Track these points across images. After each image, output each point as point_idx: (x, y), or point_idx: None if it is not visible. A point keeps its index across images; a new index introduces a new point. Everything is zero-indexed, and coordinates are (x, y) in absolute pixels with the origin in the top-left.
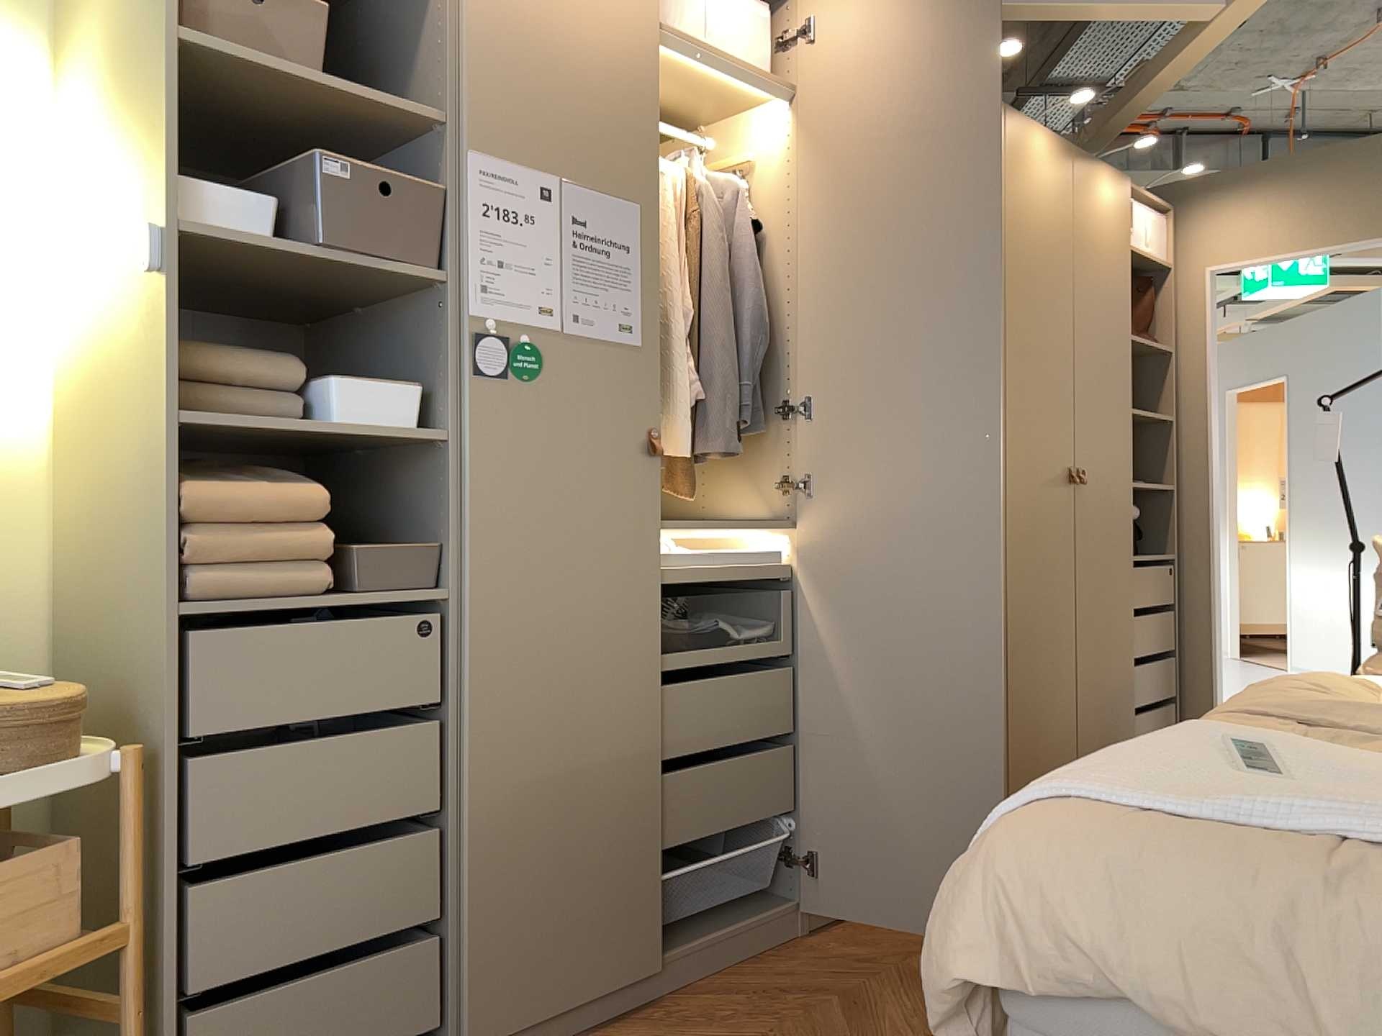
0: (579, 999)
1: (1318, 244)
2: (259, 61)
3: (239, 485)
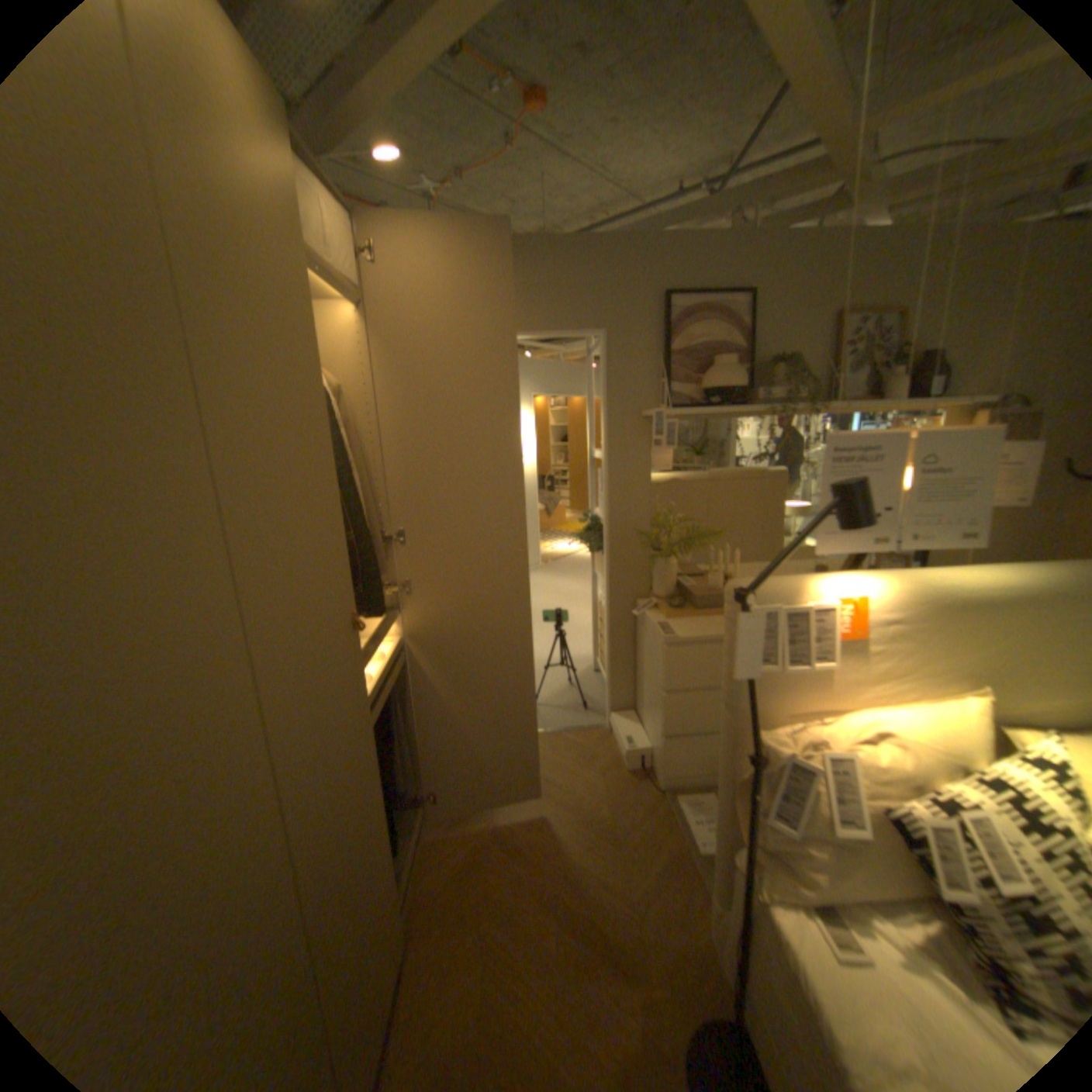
0: None
1: (515, 329)
2: None
3: None
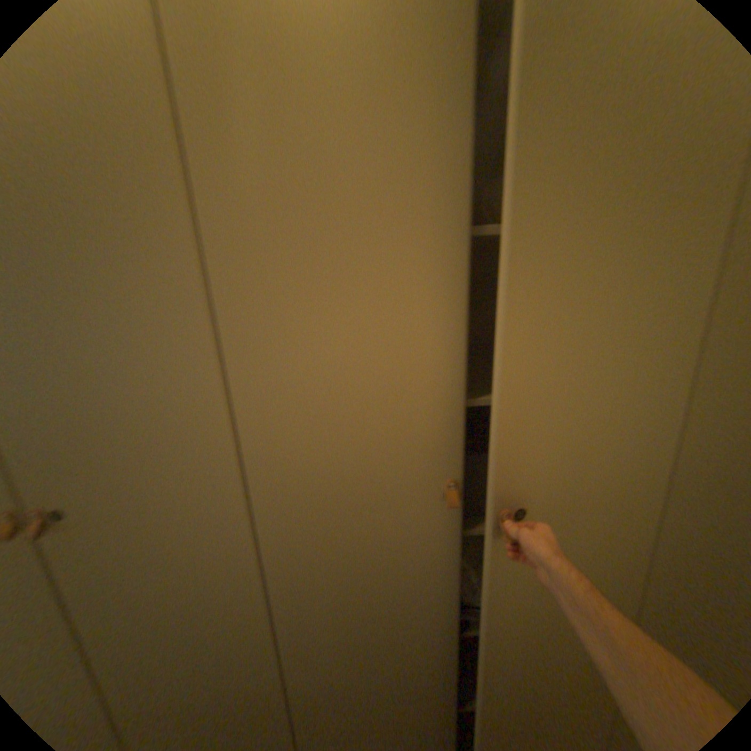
0: None
1: None
2: None
3: None
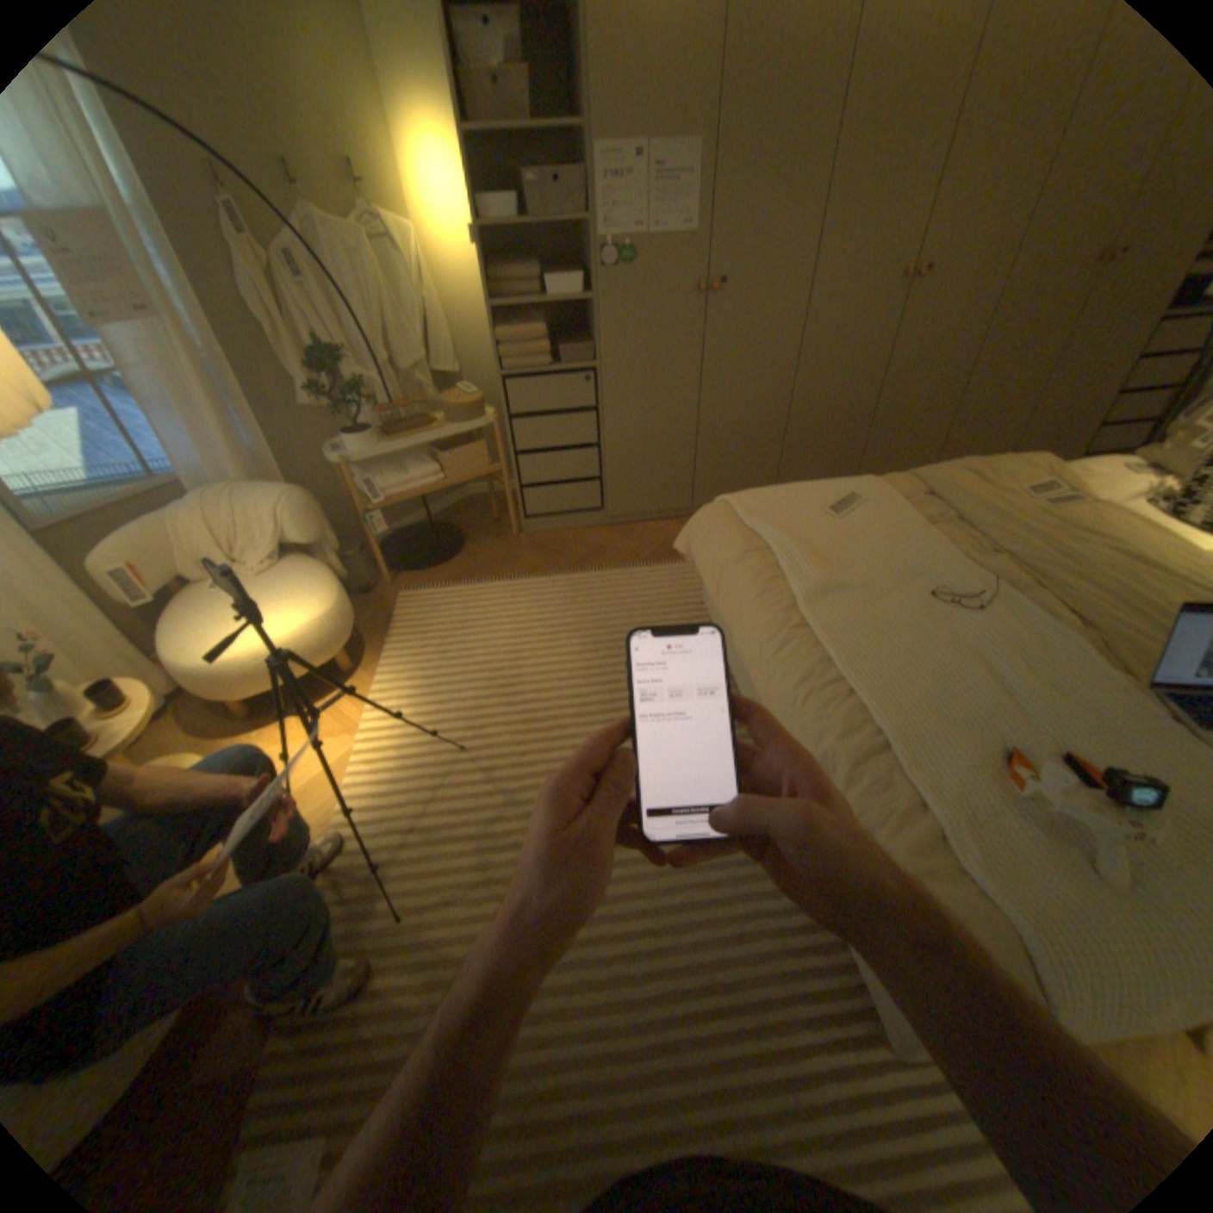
0: (652, 509)
1: None
2: (499, 119)
3: (515, 328)
